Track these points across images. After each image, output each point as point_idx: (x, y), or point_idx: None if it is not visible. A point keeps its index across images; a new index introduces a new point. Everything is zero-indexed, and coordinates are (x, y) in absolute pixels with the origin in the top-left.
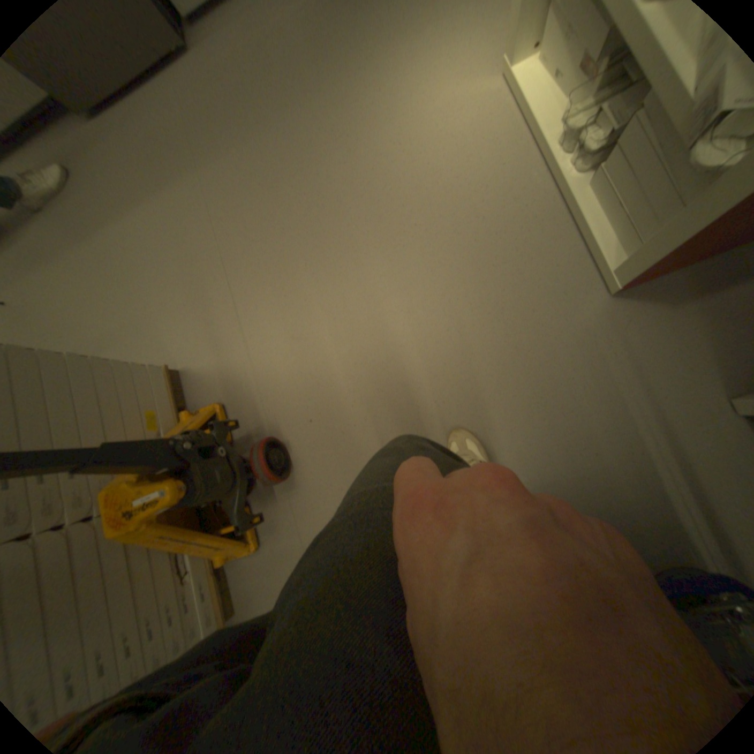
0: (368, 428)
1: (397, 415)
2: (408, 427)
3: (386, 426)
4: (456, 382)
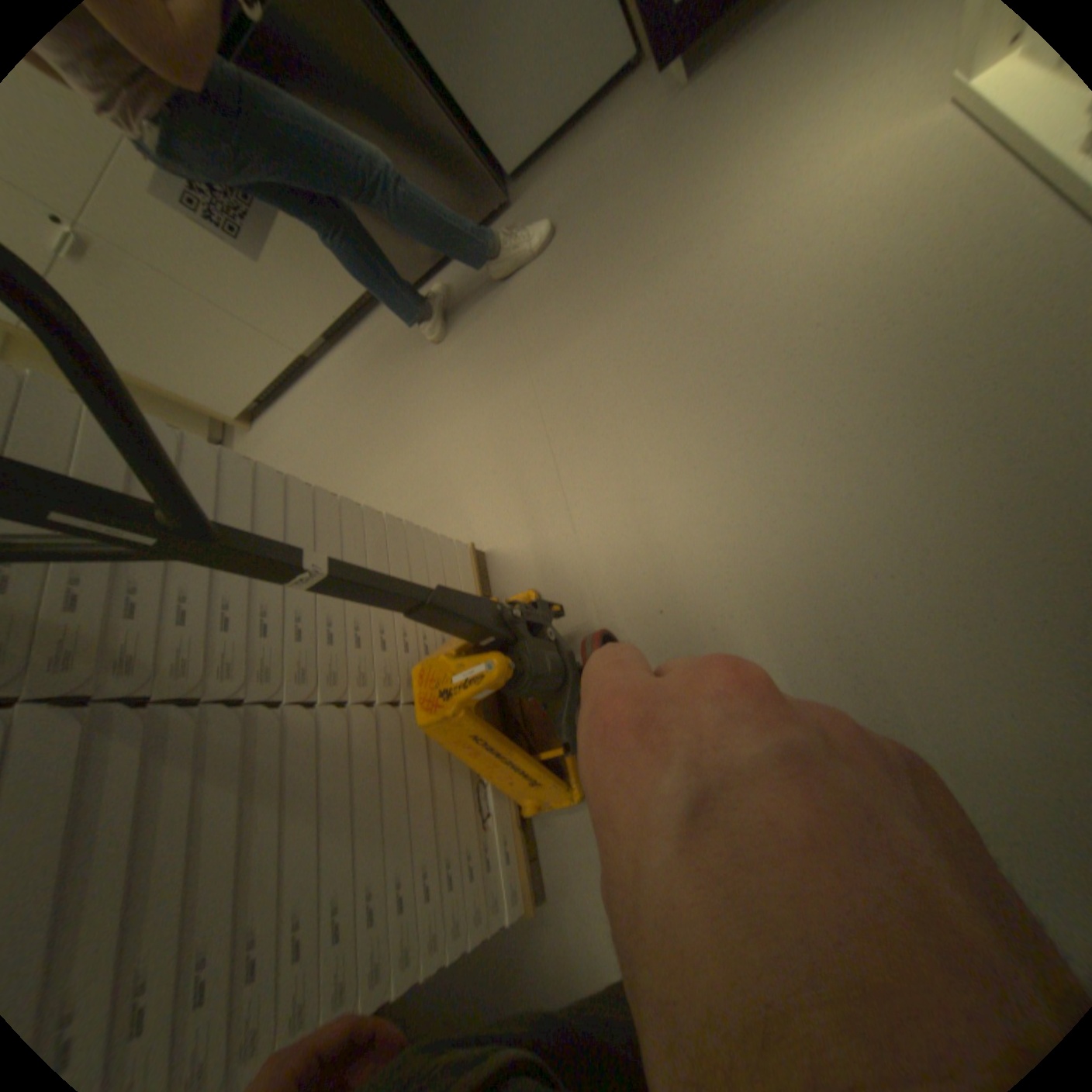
0: (756, 622)
1: (808, 602)
2: (829, 620)
3: (788, 619)
4: (916, 544)
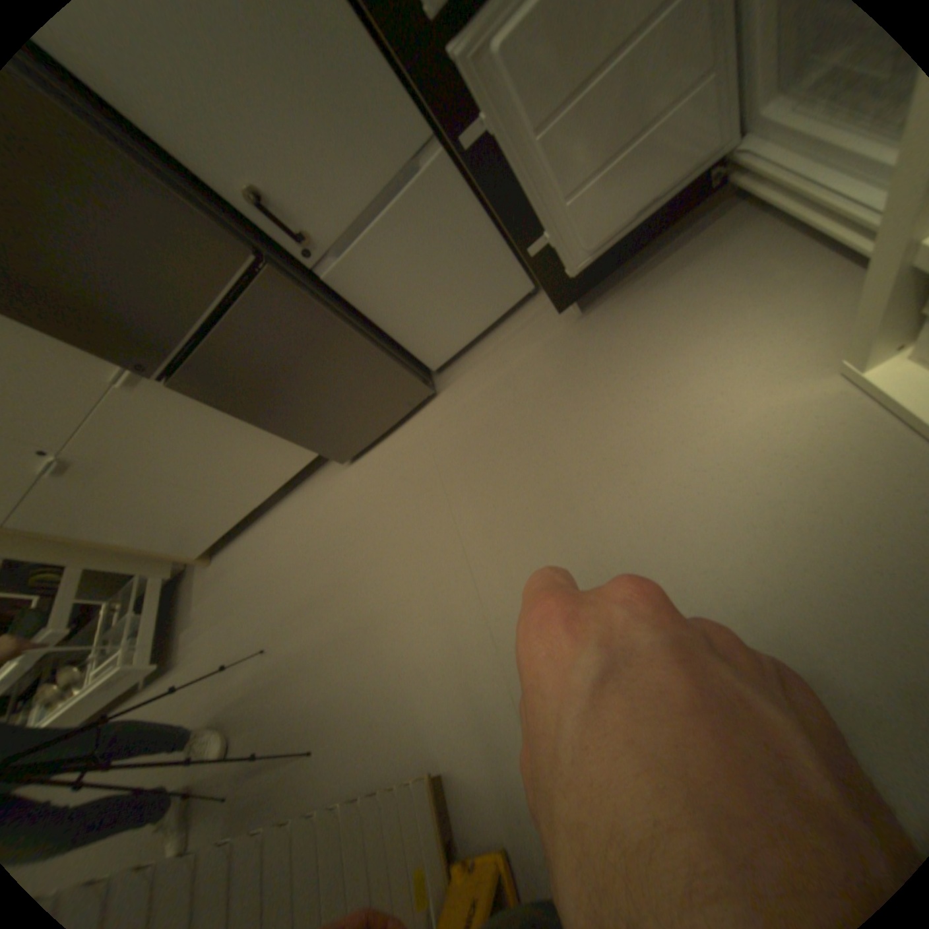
0: None
1: None
2: None
3: None
4: None
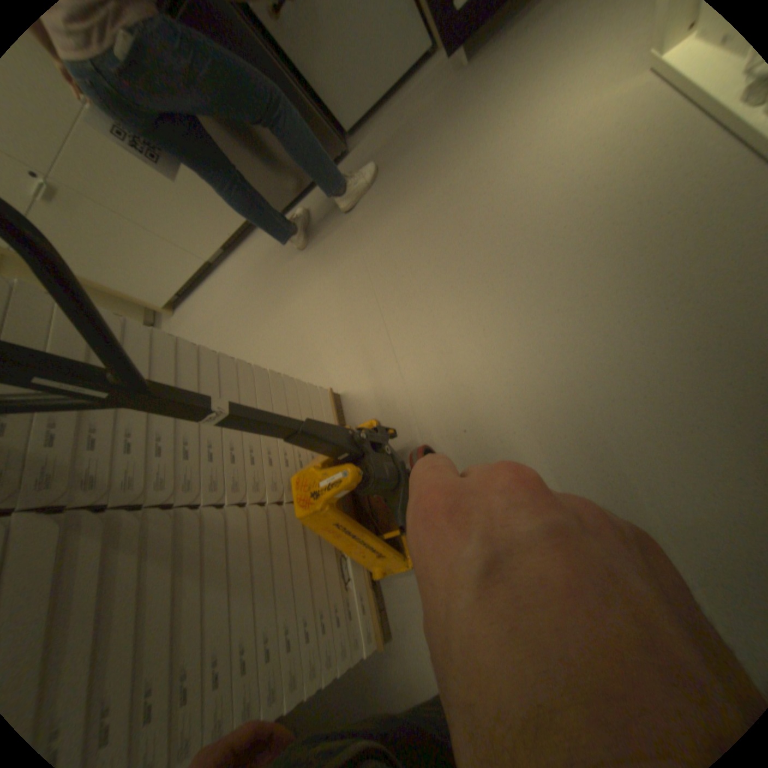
0: (531, 436)
1: (567, 420)
2: (583, 432)
3: (554, 433)
4: (640, 377)
